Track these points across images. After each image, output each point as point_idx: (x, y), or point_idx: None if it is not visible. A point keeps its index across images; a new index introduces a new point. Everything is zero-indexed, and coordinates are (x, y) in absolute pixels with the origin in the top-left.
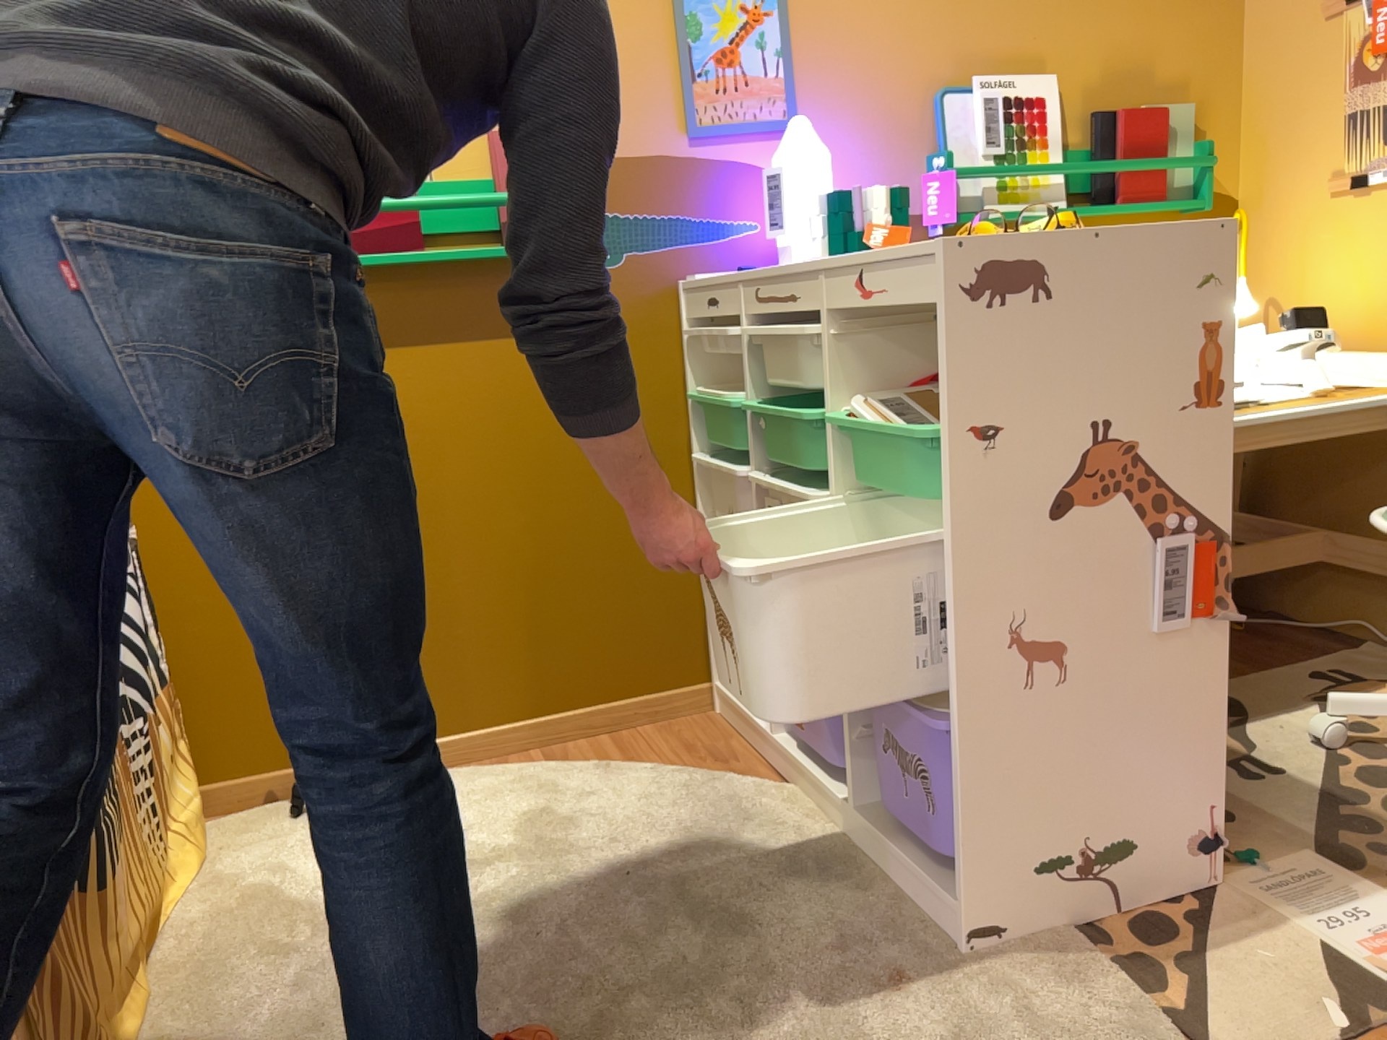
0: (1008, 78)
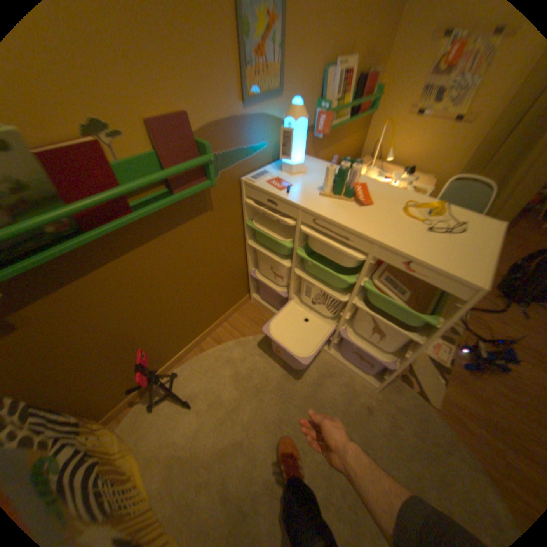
0: (346, 57)
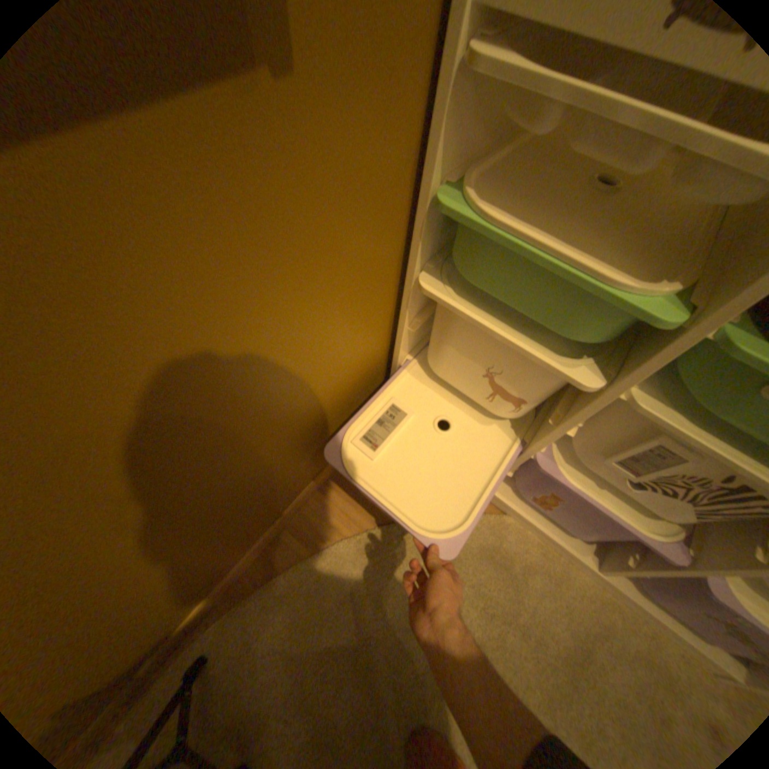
0: None
